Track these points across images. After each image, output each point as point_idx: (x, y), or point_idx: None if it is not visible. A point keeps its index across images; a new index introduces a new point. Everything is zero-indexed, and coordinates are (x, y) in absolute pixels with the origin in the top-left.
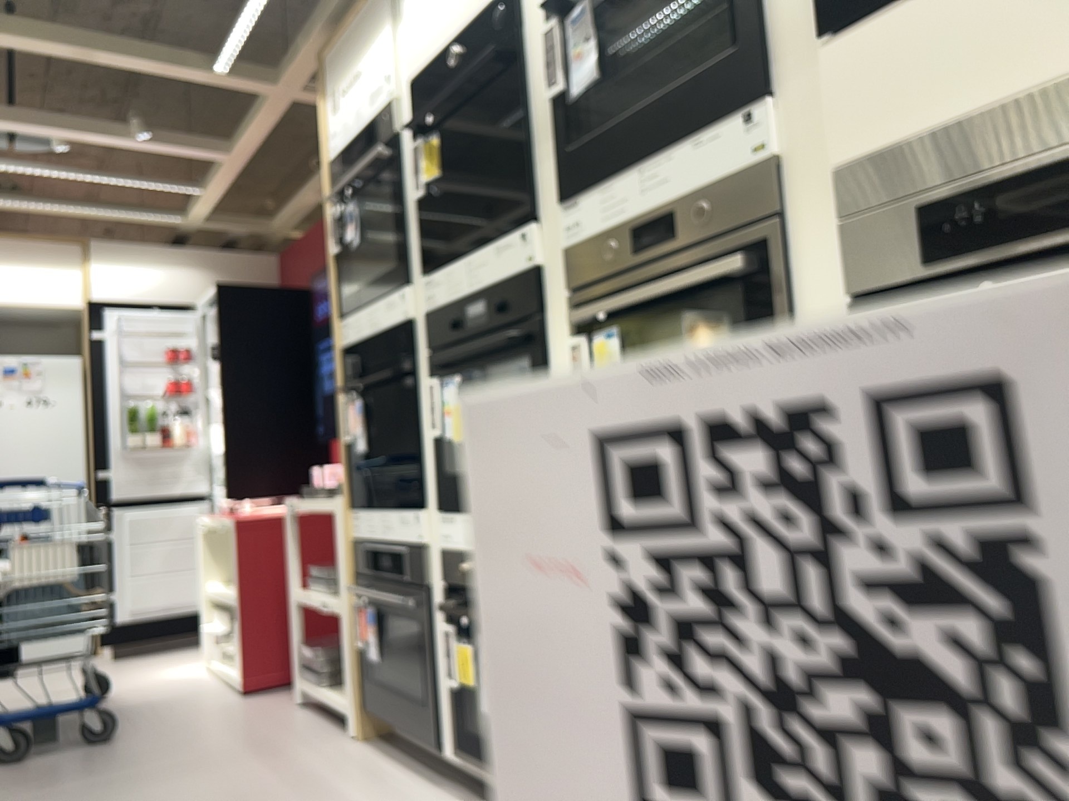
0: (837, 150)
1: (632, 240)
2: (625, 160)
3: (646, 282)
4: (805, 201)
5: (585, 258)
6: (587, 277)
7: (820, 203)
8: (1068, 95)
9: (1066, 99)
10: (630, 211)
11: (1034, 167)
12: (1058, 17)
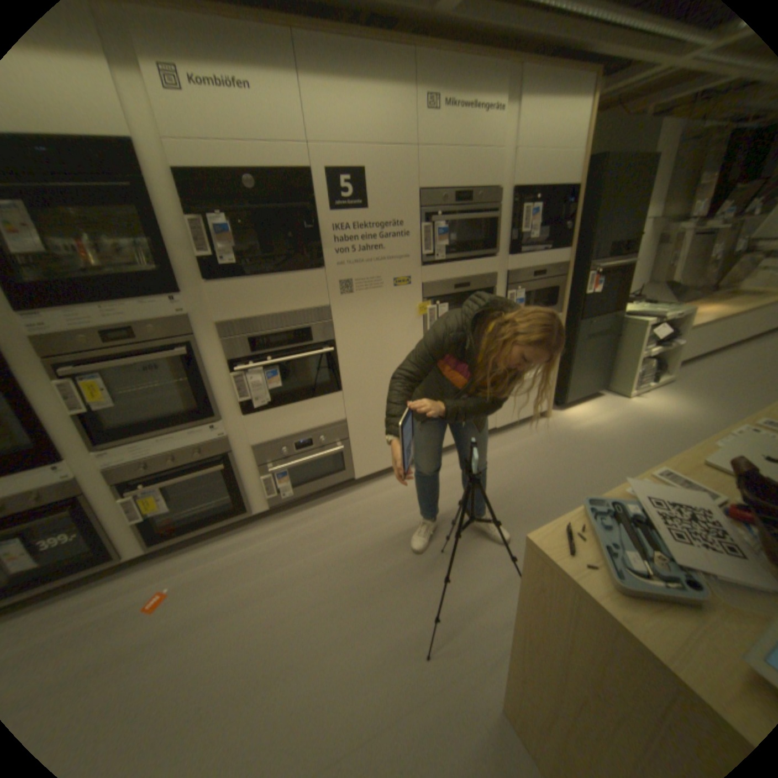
0: (216, 320)
1: (99, 338)
2: (83, 301)
3: (116, 356)
4: (202, 332)
5: (56, 344)
6: (61, 353)
7: (209, 334)
8: (282, 320)
9: (281, 320)
10: (96, 325)
11: (273, 332)
12: (279, 301)
